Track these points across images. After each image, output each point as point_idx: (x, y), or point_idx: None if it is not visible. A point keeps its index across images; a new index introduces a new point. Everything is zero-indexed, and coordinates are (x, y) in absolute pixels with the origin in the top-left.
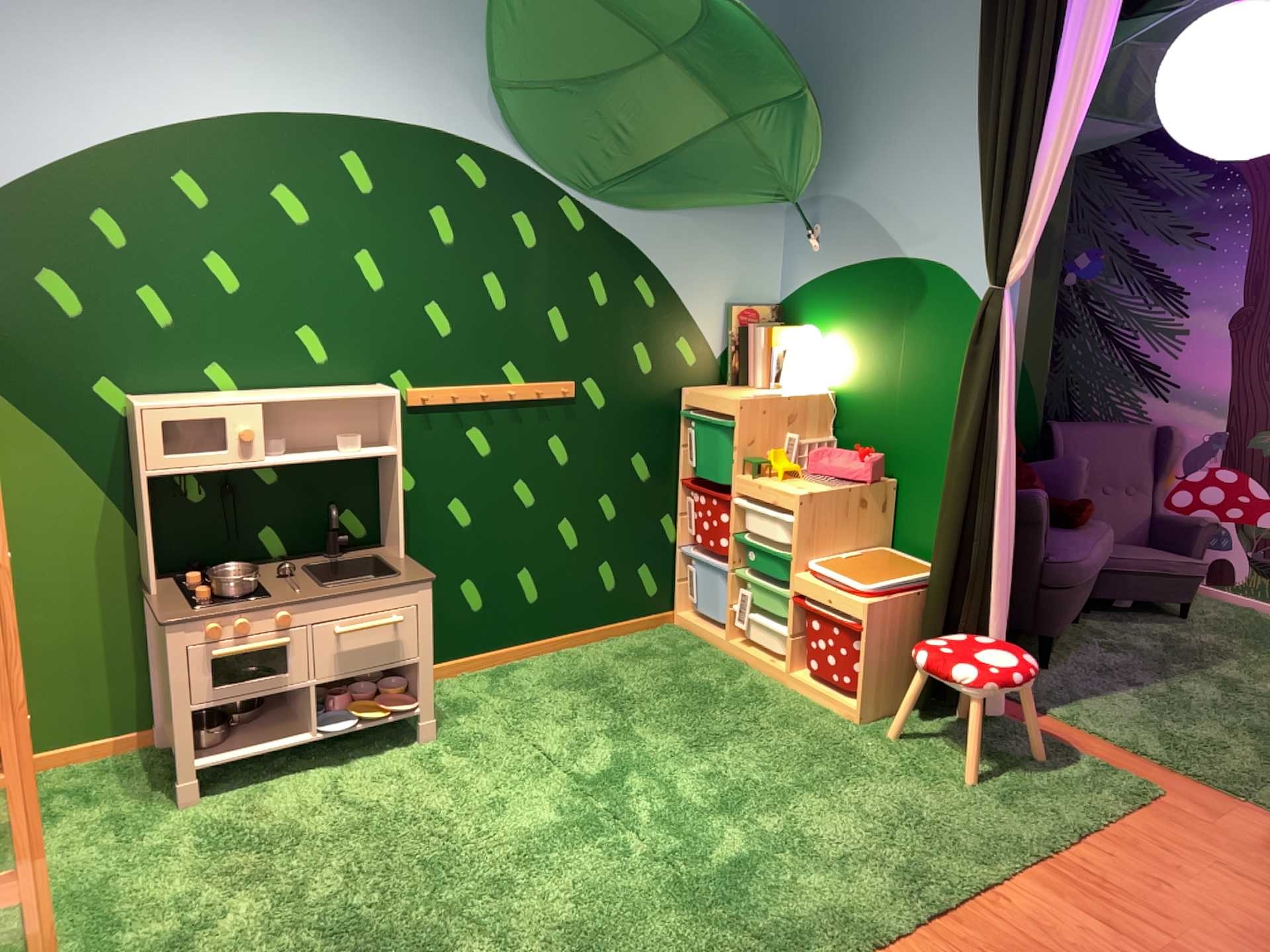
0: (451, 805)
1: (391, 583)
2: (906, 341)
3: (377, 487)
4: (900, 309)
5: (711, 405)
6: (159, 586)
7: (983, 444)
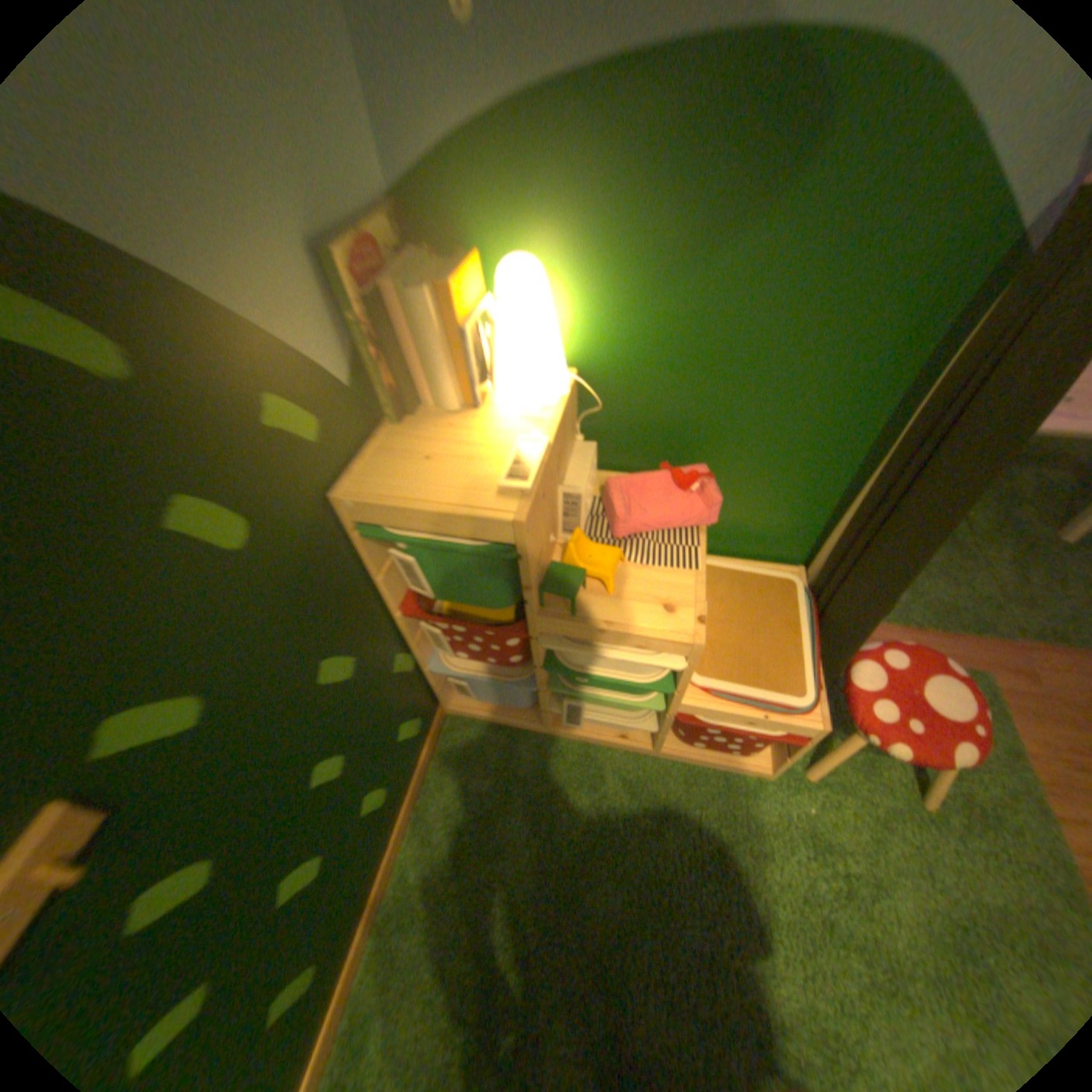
0: None
1: None
2: (748, 264)
3: None
4: (742, 189)
5: (433, 525)
6: None
7: (987, 471)
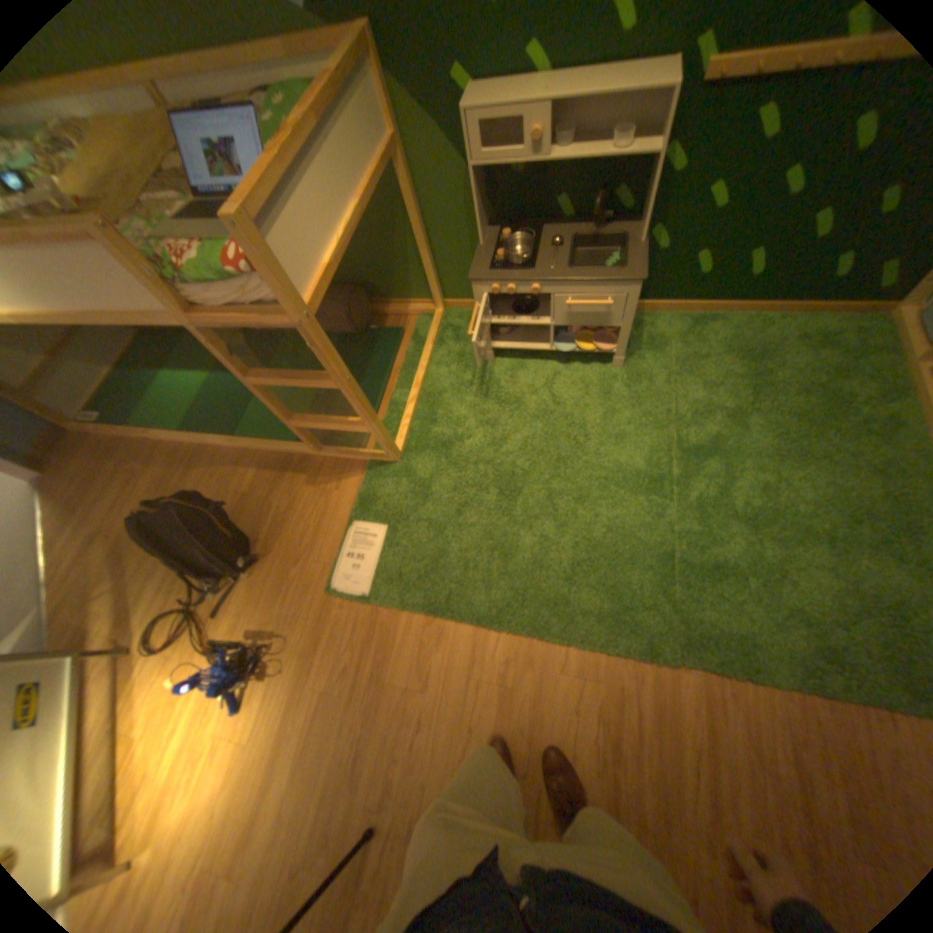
0: (597, 424)
1: (611, 278)
2: None
3: (651, 168)
4: None
5: None
6: (488, 237)
7: None
